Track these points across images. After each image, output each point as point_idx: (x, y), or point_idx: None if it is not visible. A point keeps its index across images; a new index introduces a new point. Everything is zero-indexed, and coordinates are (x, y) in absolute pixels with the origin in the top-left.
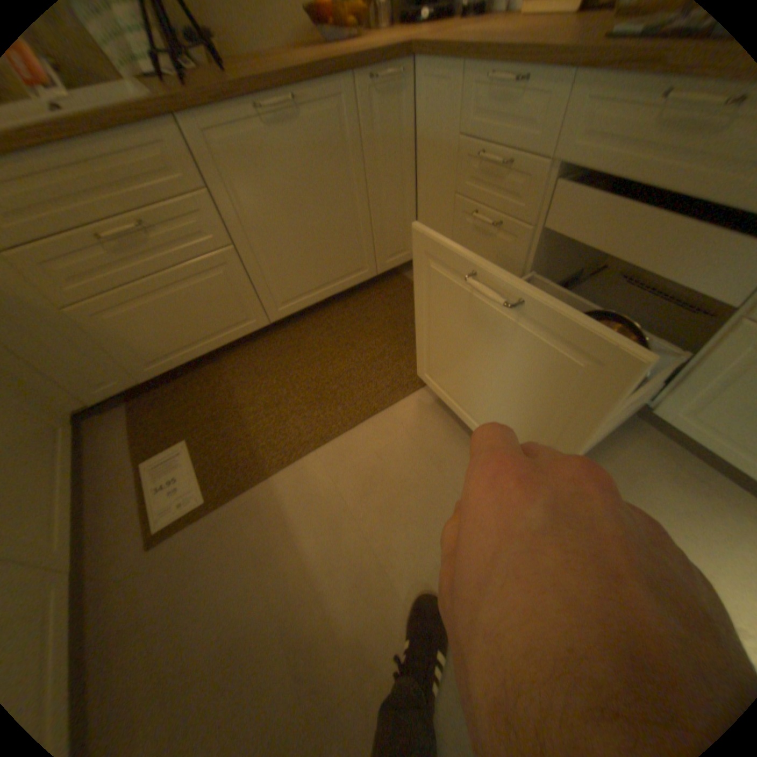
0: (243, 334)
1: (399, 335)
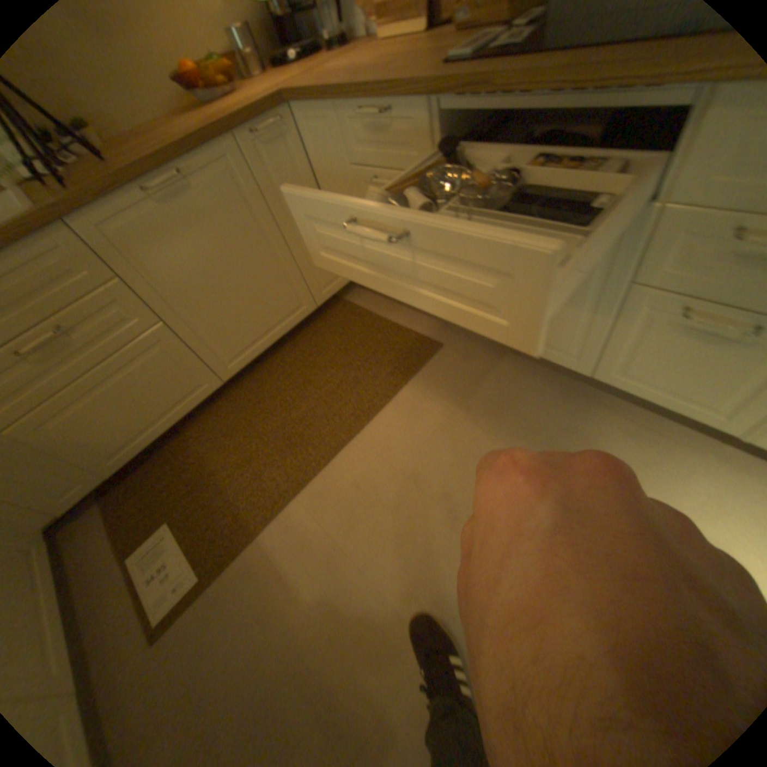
0: (201, 402)
1: (353, 362)
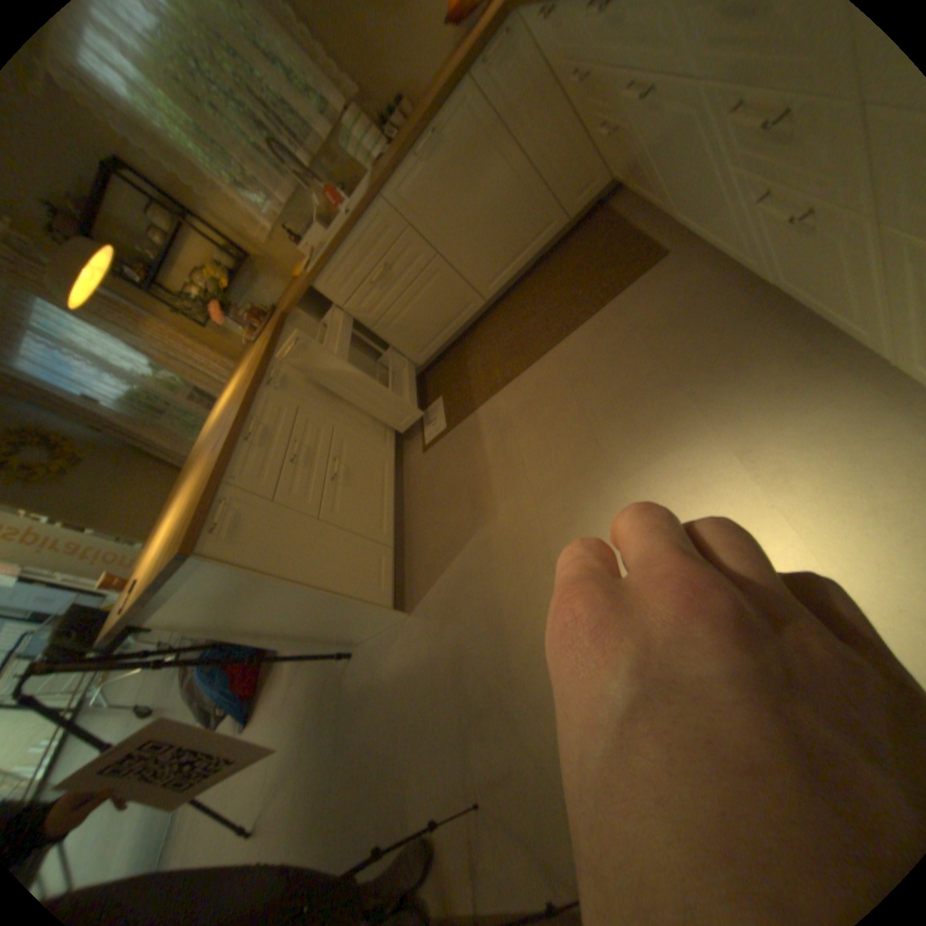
0: (472, 316)
1: (583, 277)
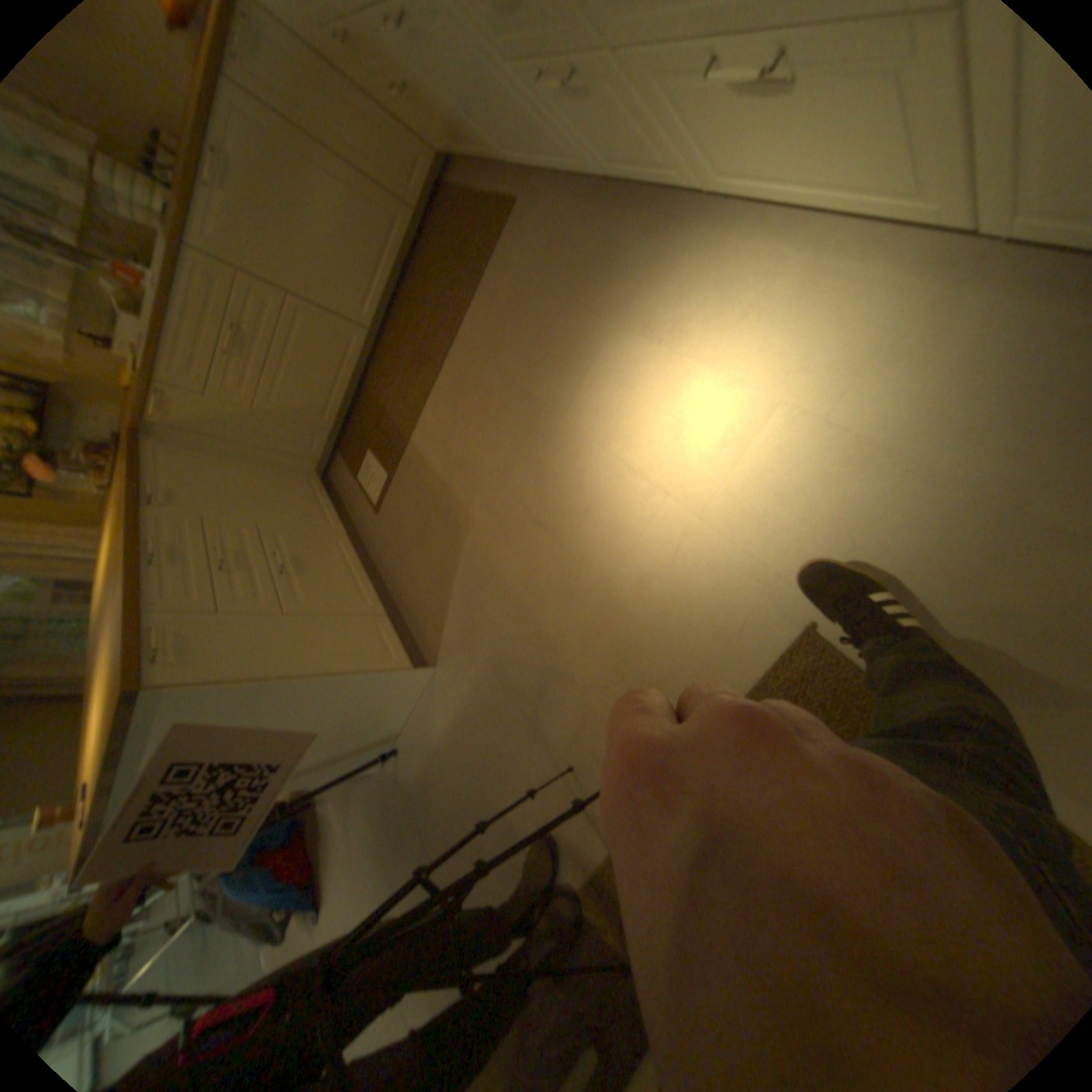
0: (362, 351)
1: (453, 259)
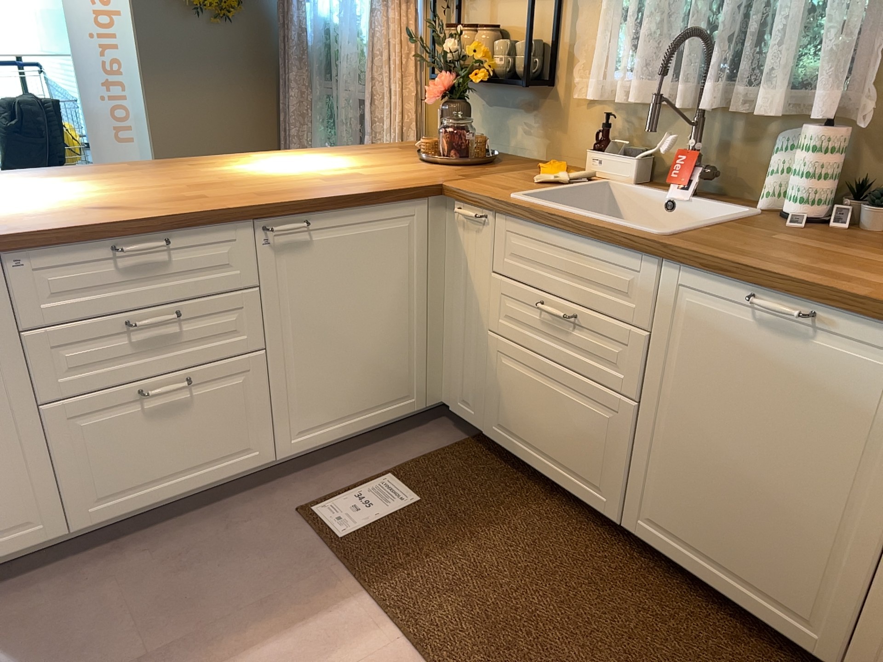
0: (584, 501)
1: None
